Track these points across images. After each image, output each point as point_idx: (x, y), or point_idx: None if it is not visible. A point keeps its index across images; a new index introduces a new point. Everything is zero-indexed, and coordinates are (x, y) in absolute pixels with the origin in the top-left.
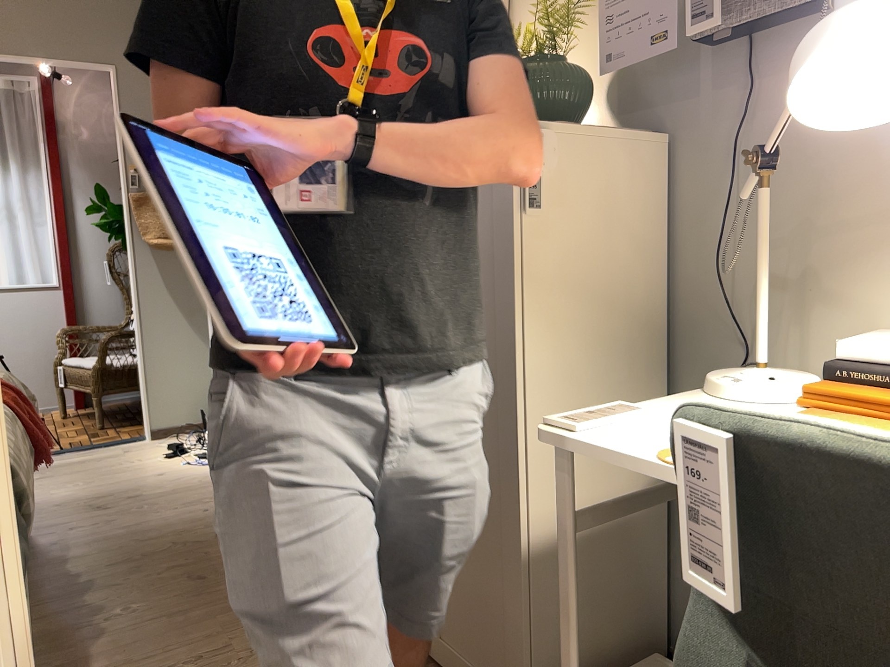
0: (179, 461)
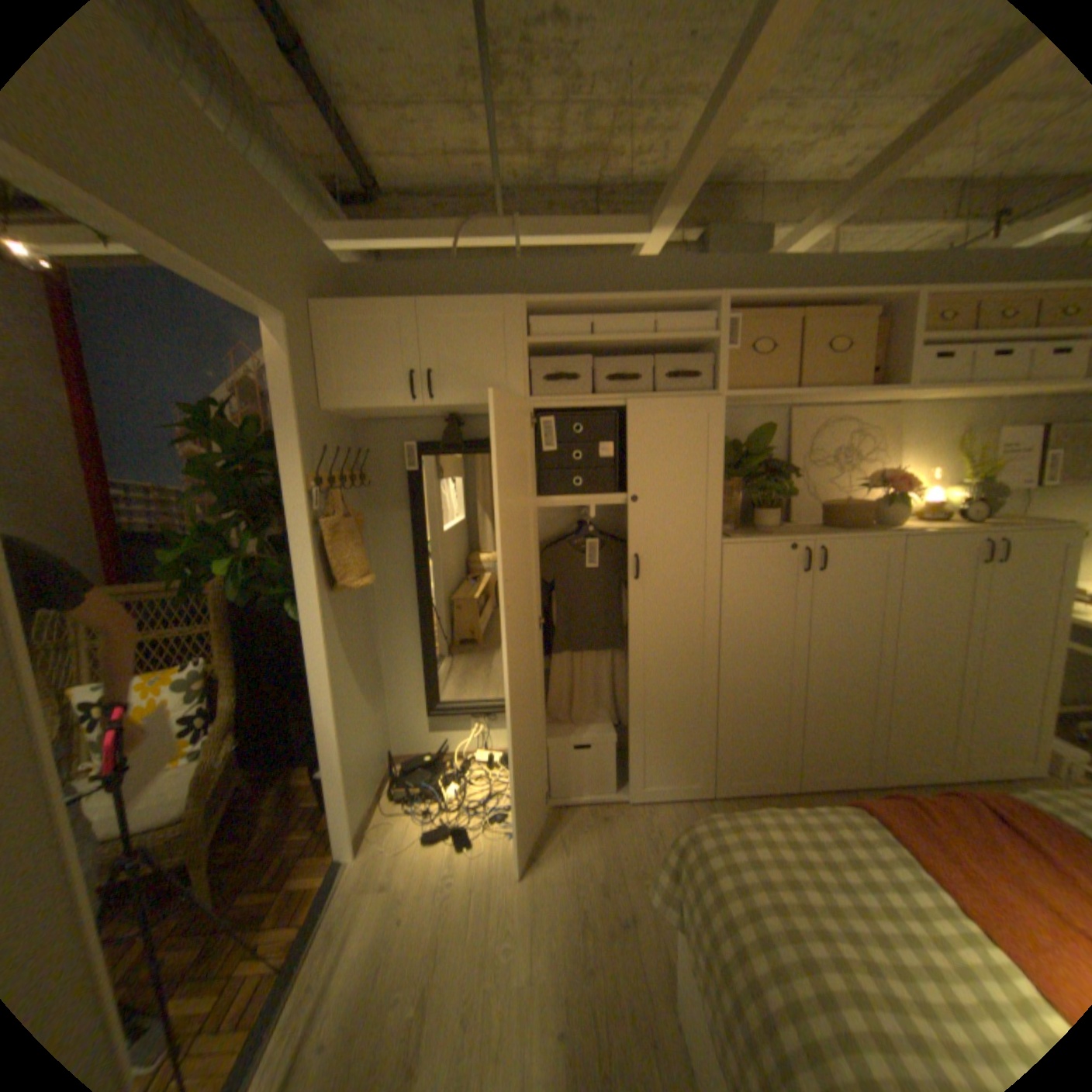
0: (492, 841)
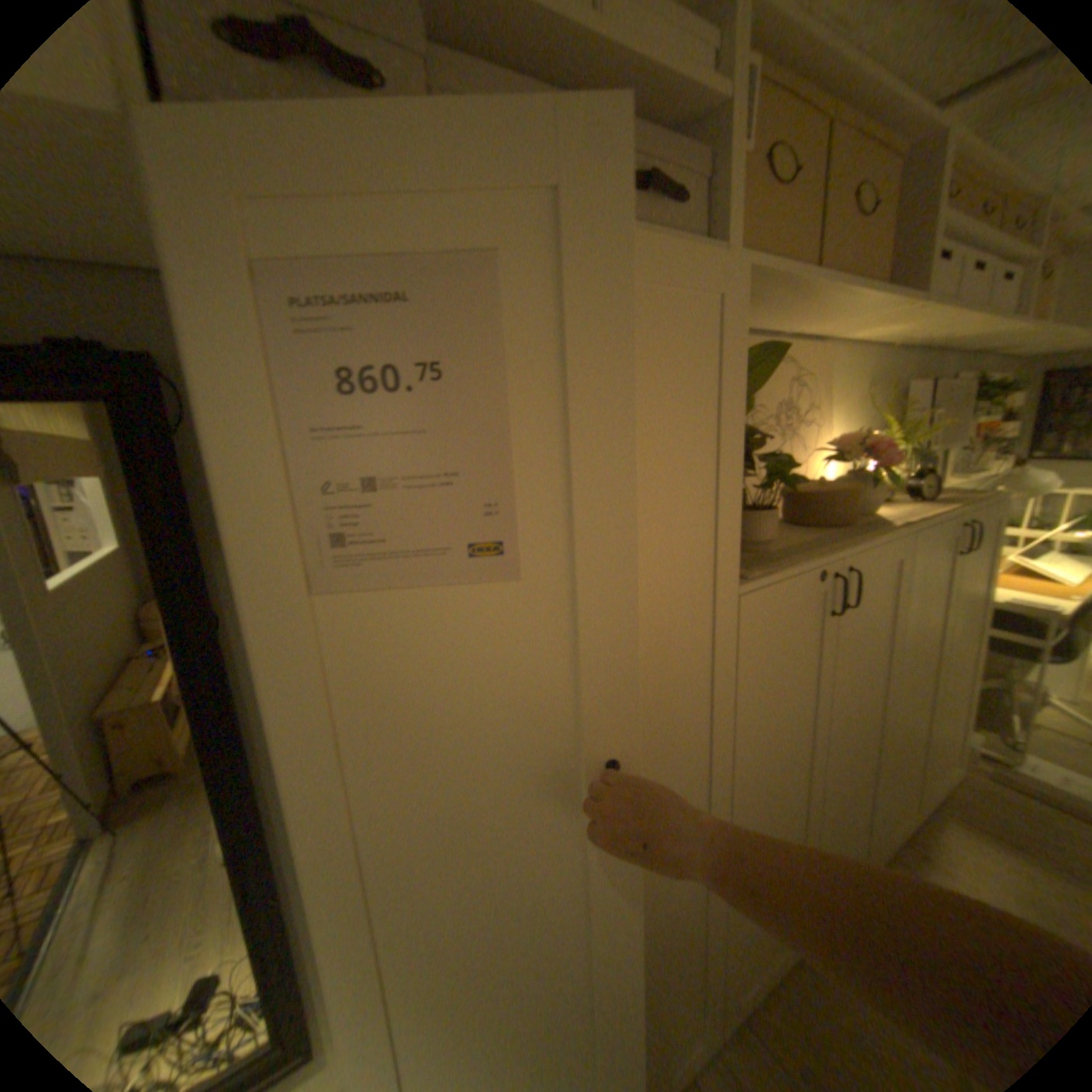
0: None
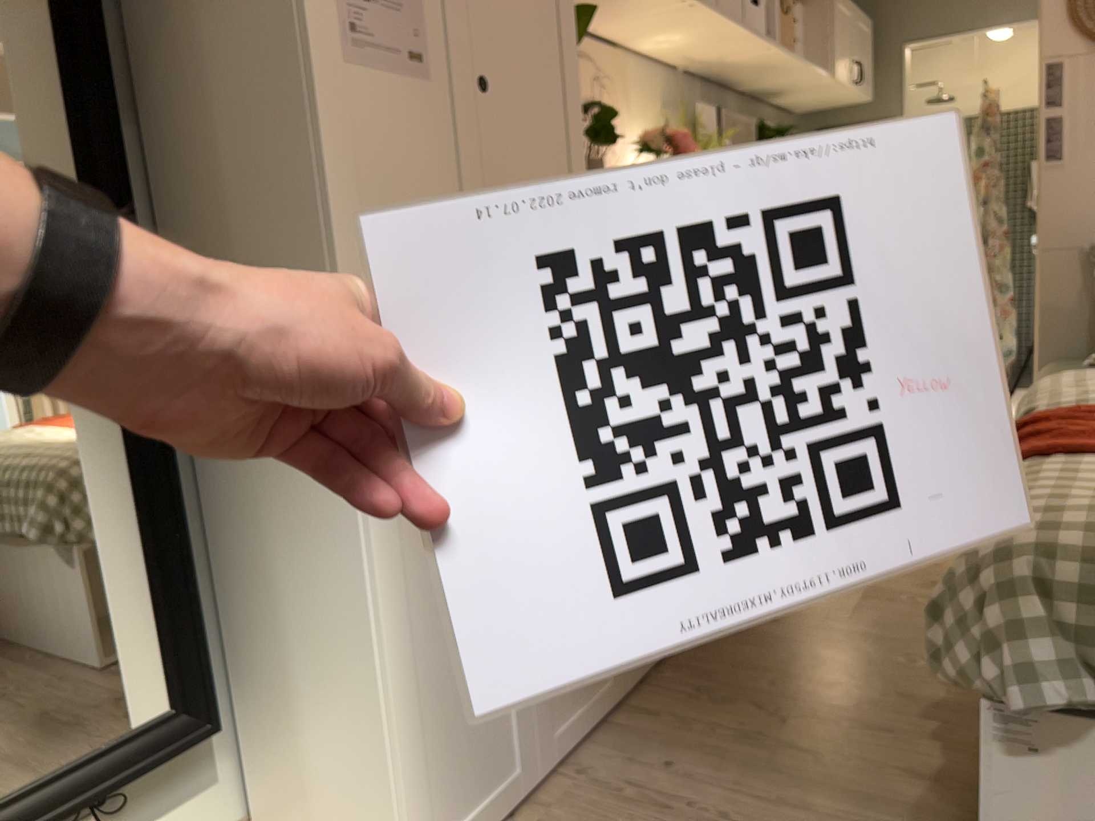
0: None
